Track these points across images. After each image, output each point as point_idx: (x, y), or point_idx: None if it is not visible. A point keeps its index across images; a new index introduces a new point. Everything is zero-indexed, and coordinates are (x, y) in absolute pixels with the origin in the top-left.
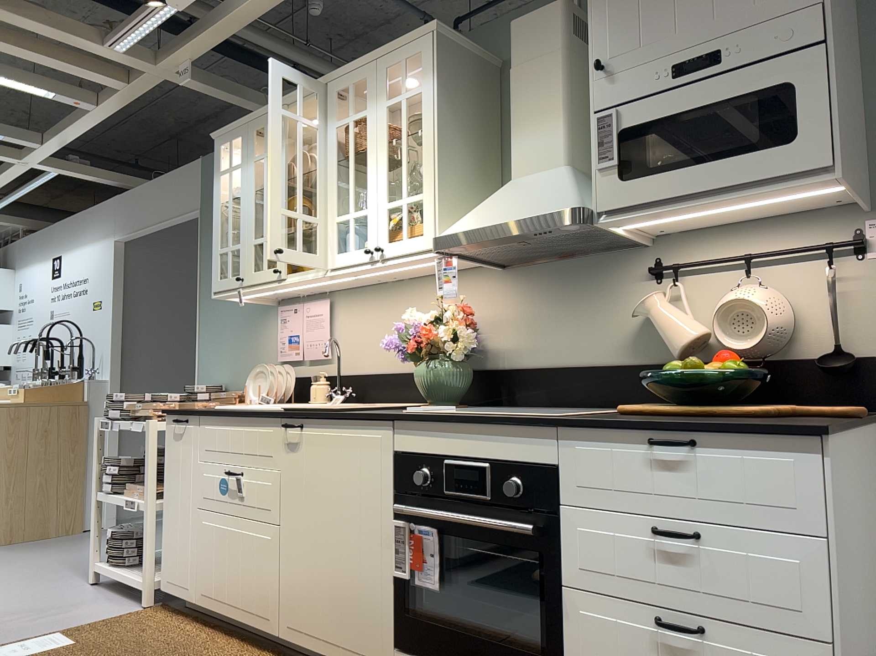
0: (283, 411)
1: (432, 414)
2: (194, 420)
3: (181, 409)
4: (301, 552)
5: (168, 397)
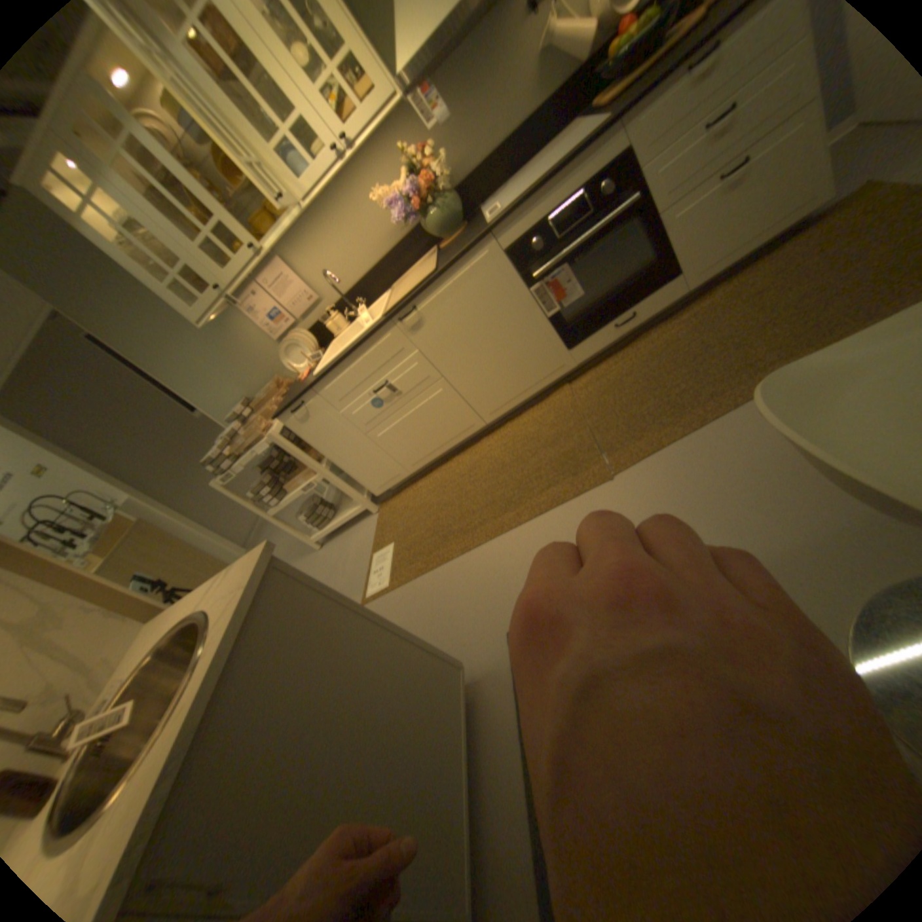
0: (383, 316)
1: (515, 200)
2: (311, 394)
3: (286, 403)
4: (473, 370)
5: (236, 428)
